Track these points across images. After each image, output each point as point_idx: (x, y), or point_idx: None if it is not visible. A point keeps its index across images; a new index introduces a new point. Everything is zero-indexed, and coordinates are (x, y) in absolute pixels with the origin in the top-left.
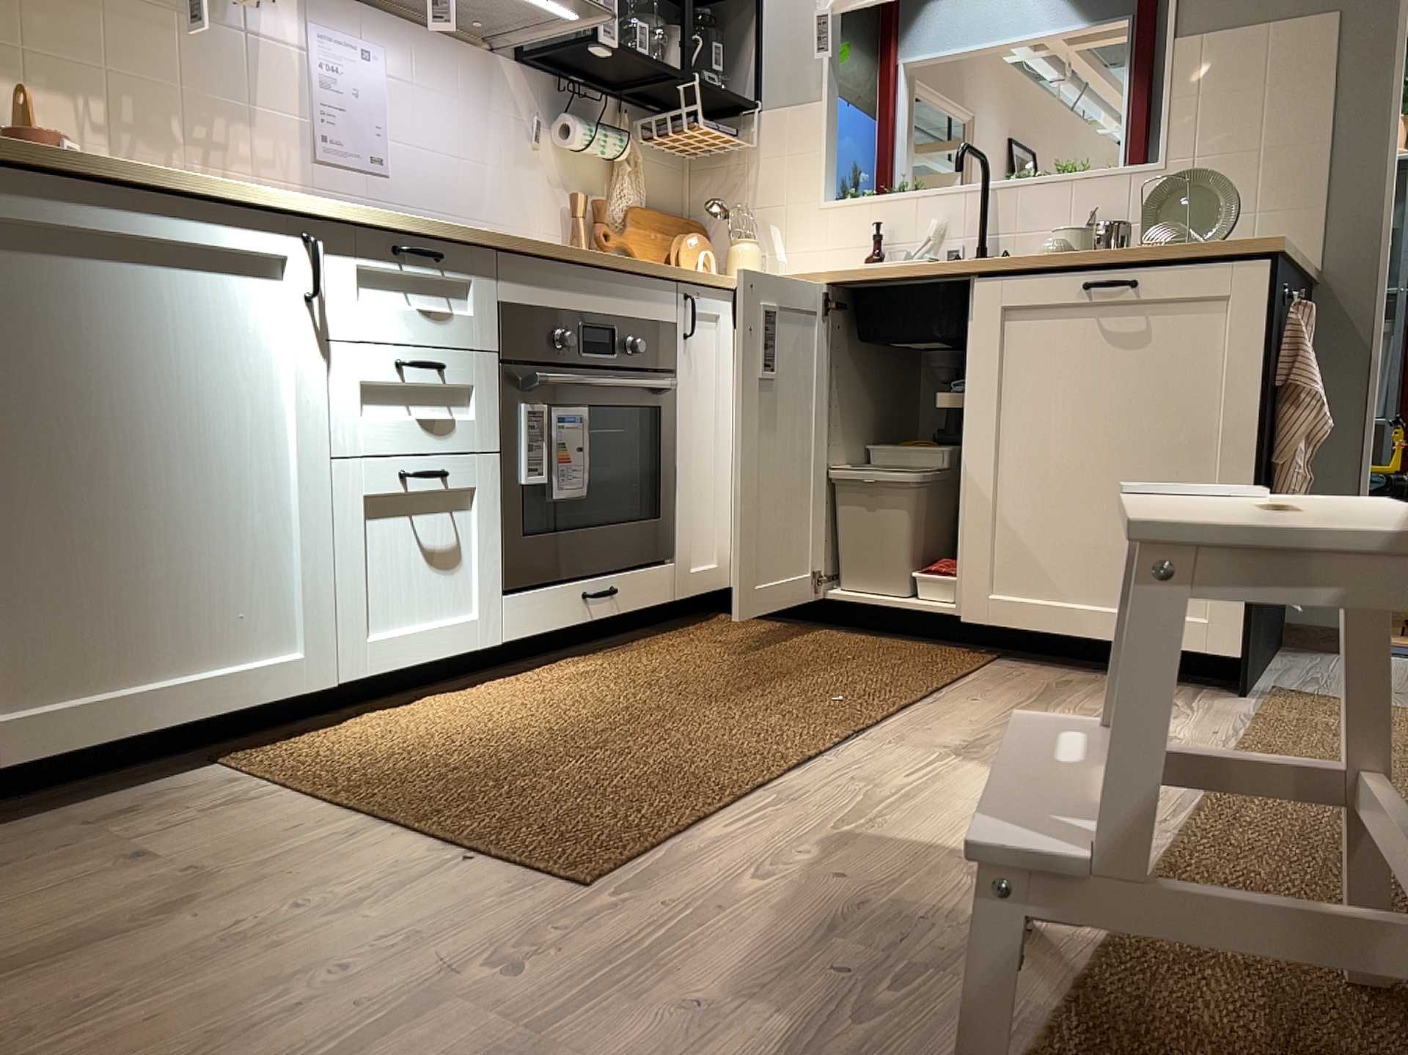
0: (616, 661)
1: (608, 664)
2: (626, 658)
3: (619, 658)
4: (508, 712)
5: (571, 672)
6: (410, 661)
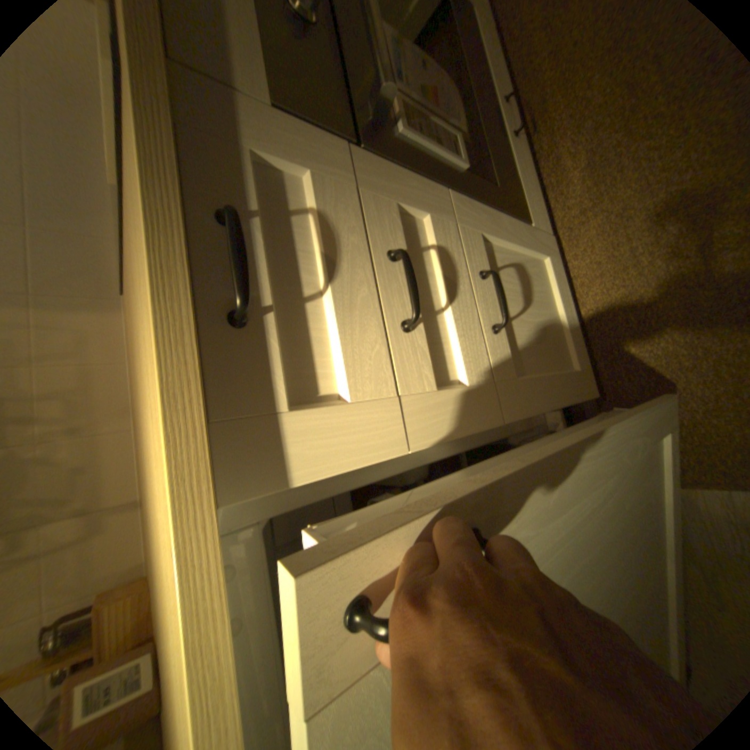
0: (581, 128)
1: (570, 137)
2: (570, 116)
3: (557, 122)
4: (677, 269)
5: (569, 178)
6: (581, 331)
